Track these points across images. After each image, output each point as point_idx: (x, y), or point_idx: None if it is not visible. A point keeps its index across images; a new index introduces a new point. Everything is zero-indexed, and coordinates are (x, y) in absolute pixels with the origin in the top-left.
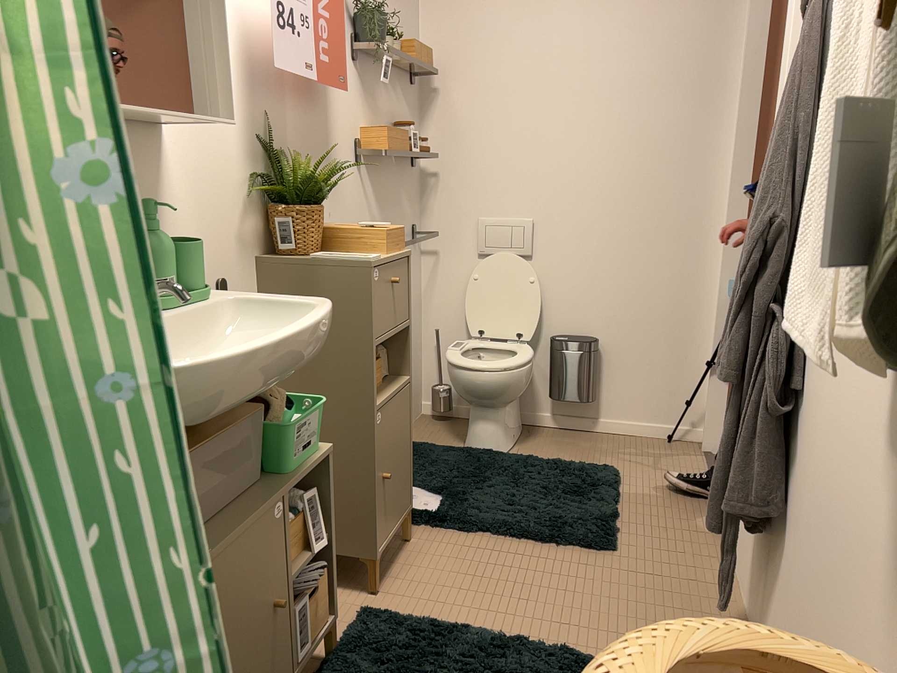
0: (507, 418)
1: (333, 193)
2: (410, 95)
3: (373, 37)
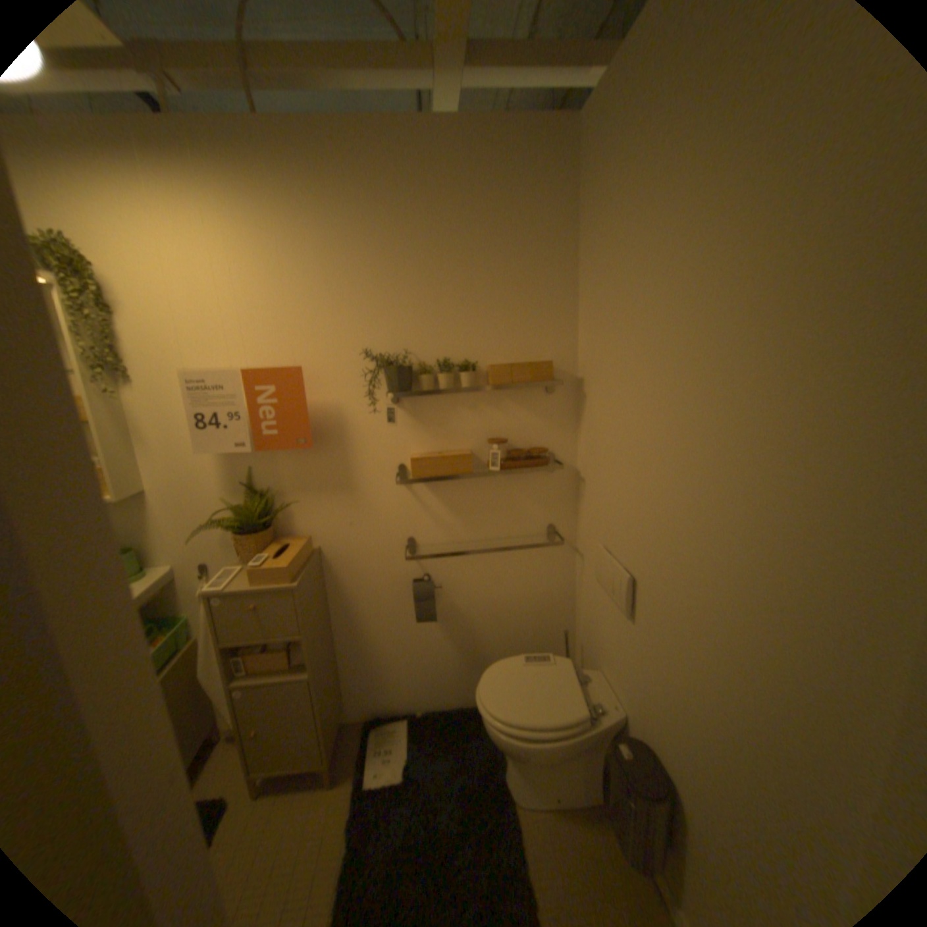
0: (538, 778)
1: (354, 509)
2: (546, 401)
3: (388, 386)
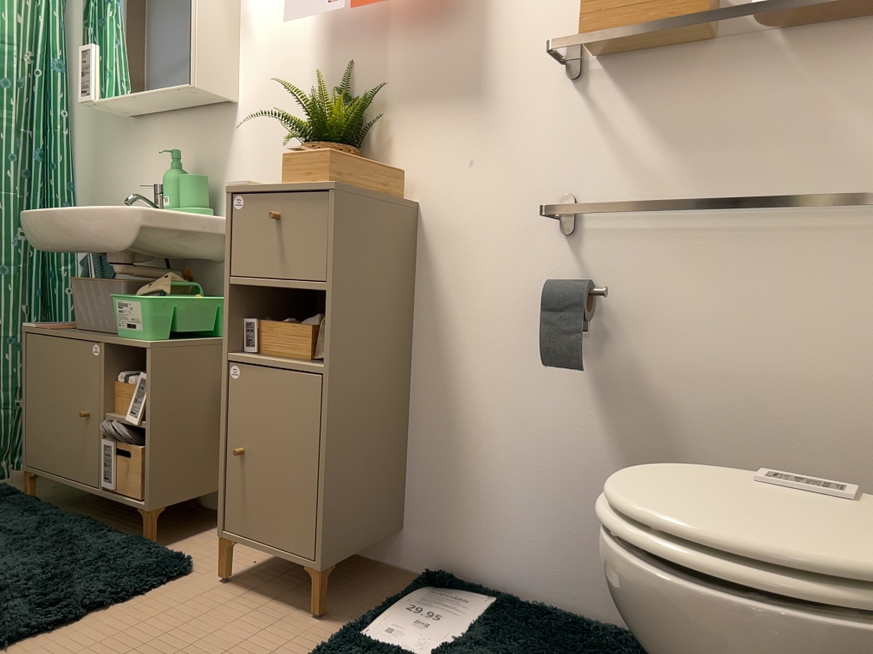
0: None
1: (479, 130)
2: None
3: None
